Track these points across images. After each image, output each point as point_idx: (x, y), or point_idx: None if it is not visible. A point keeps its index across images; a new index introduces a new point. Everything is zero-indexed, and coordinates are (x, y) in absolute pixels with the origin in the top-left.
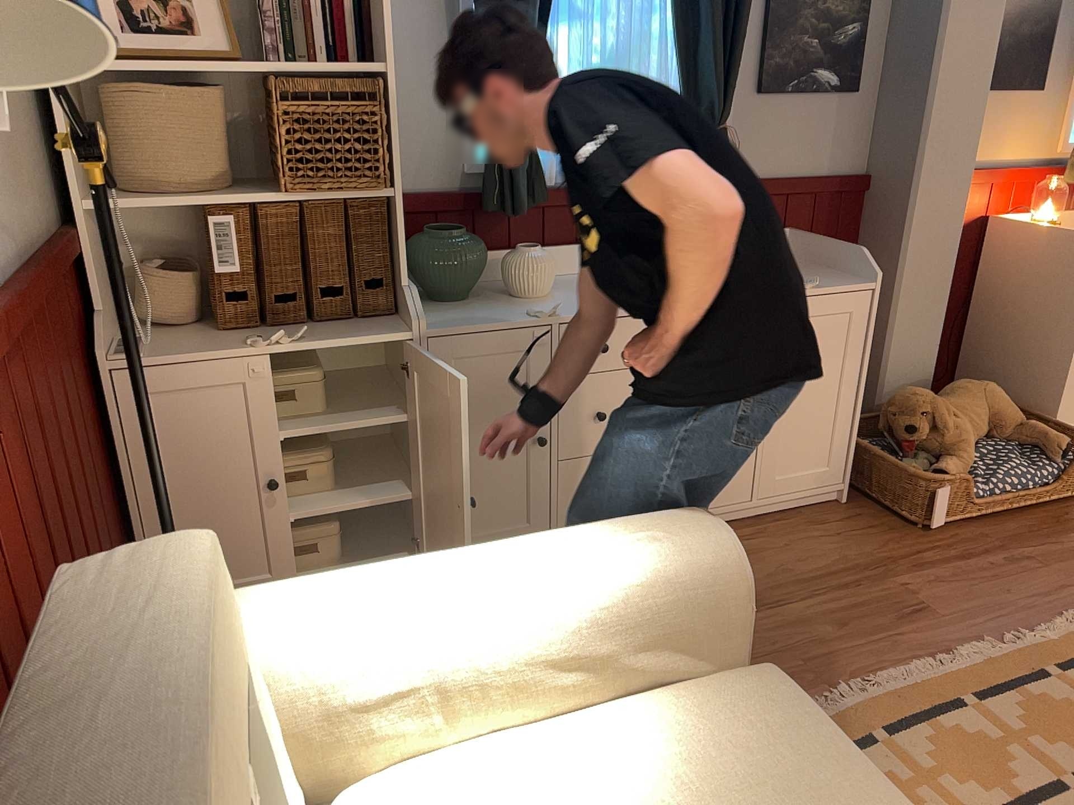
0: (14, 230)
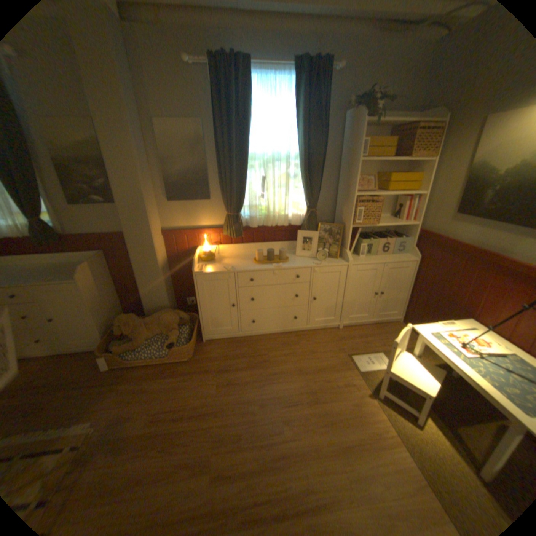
0: None
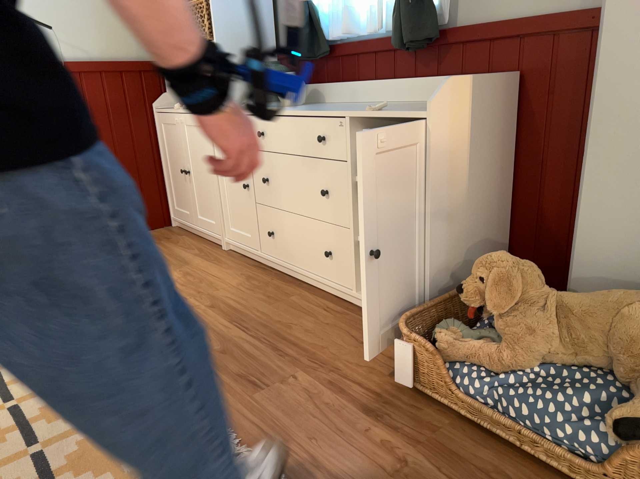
0: (72, 49)
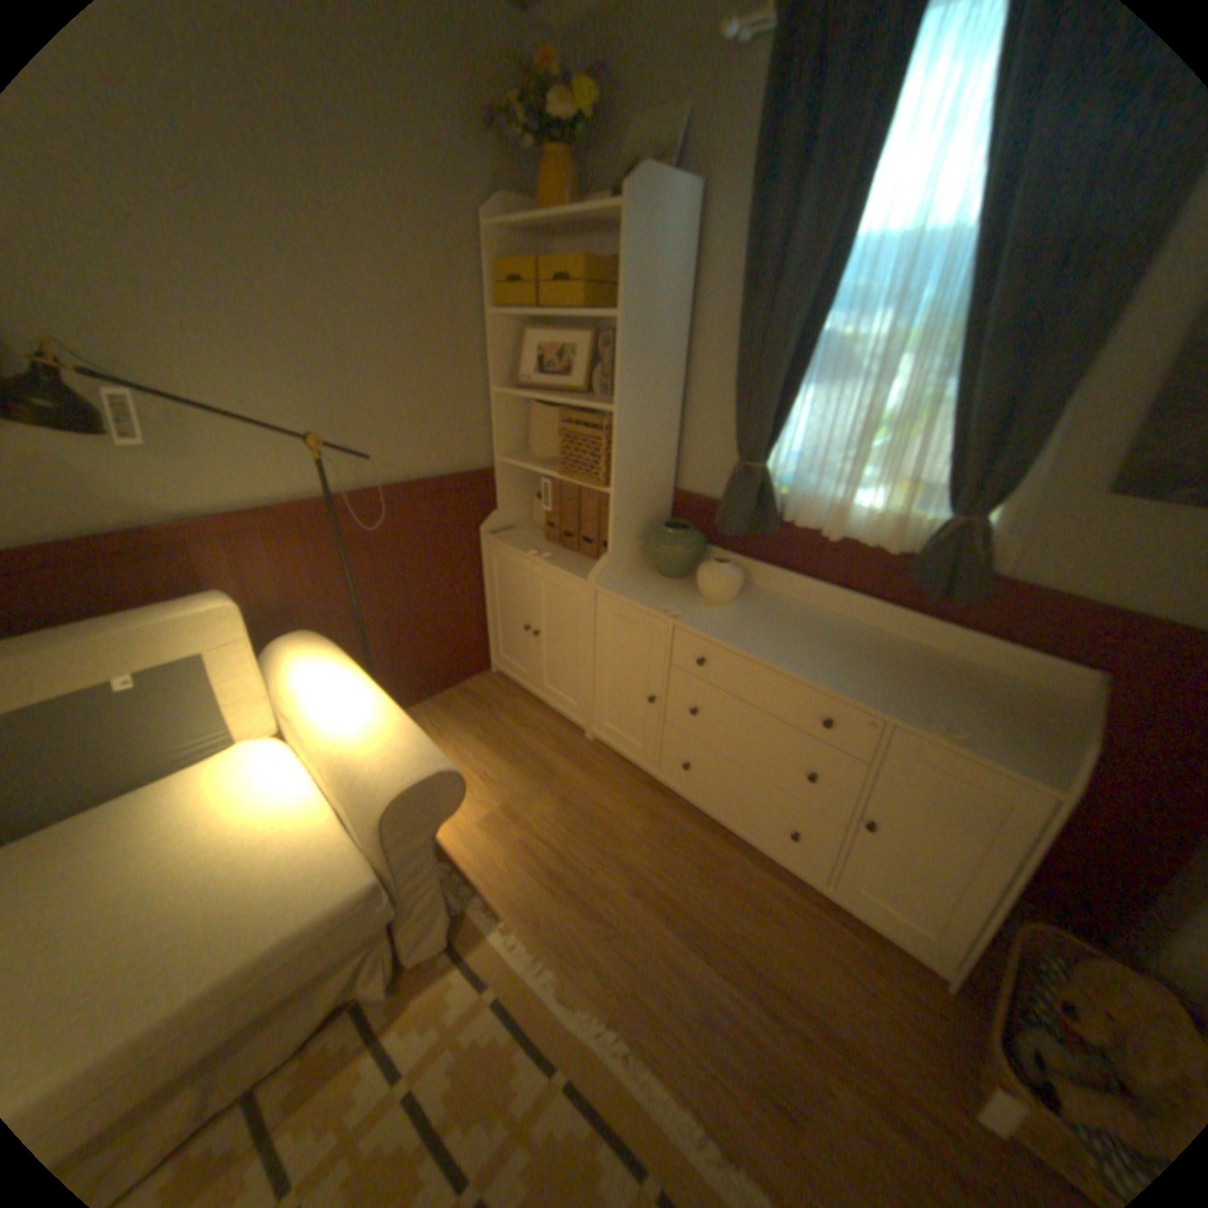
0: (381, 467)
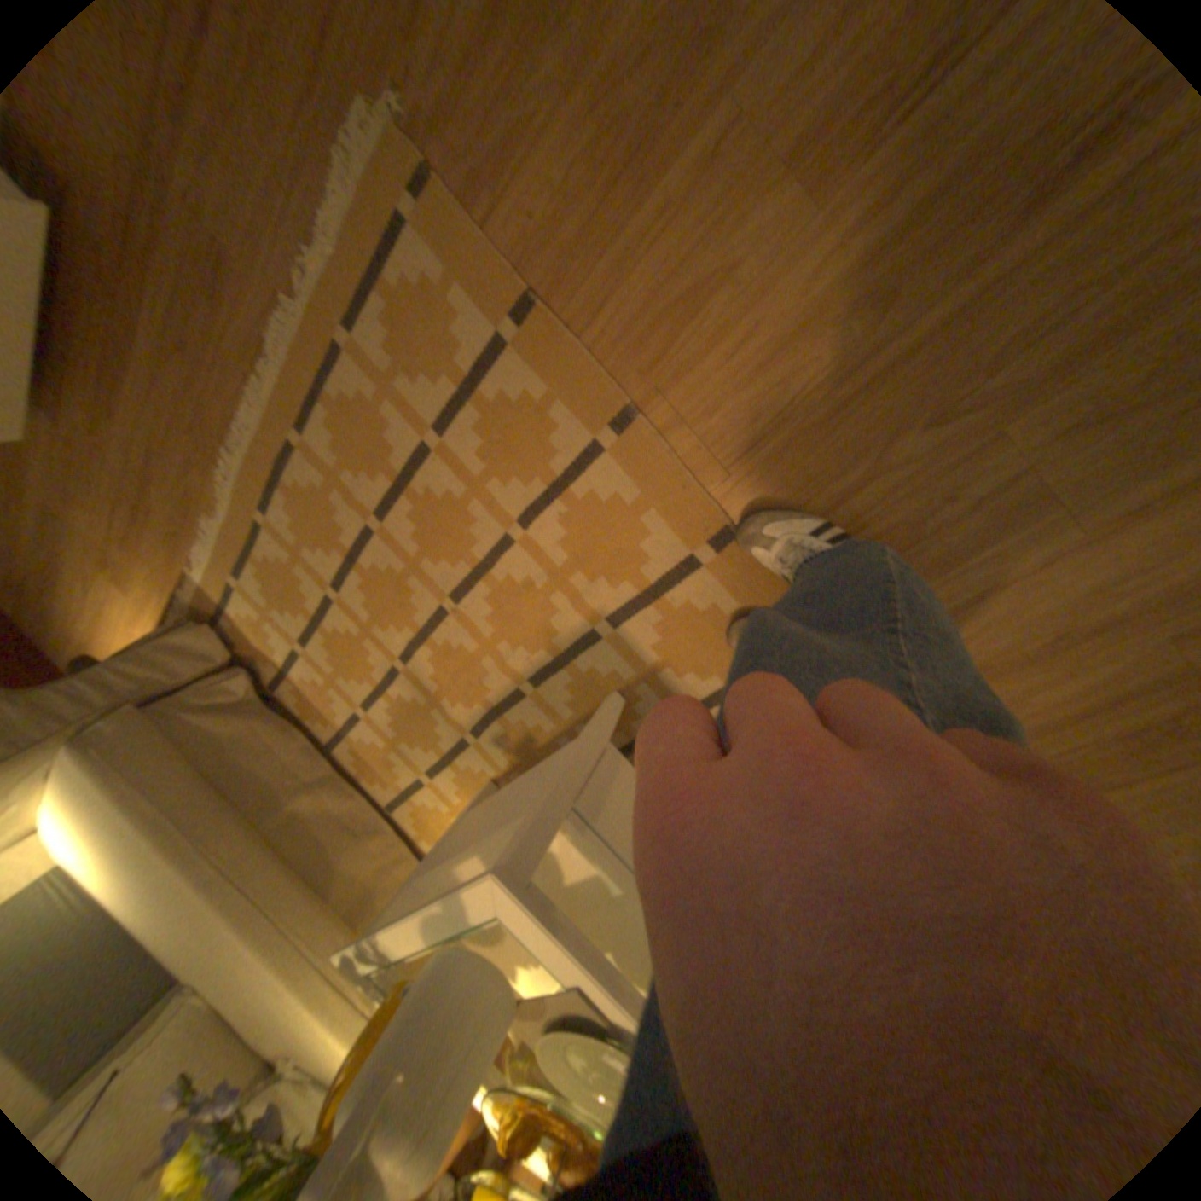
0: None
